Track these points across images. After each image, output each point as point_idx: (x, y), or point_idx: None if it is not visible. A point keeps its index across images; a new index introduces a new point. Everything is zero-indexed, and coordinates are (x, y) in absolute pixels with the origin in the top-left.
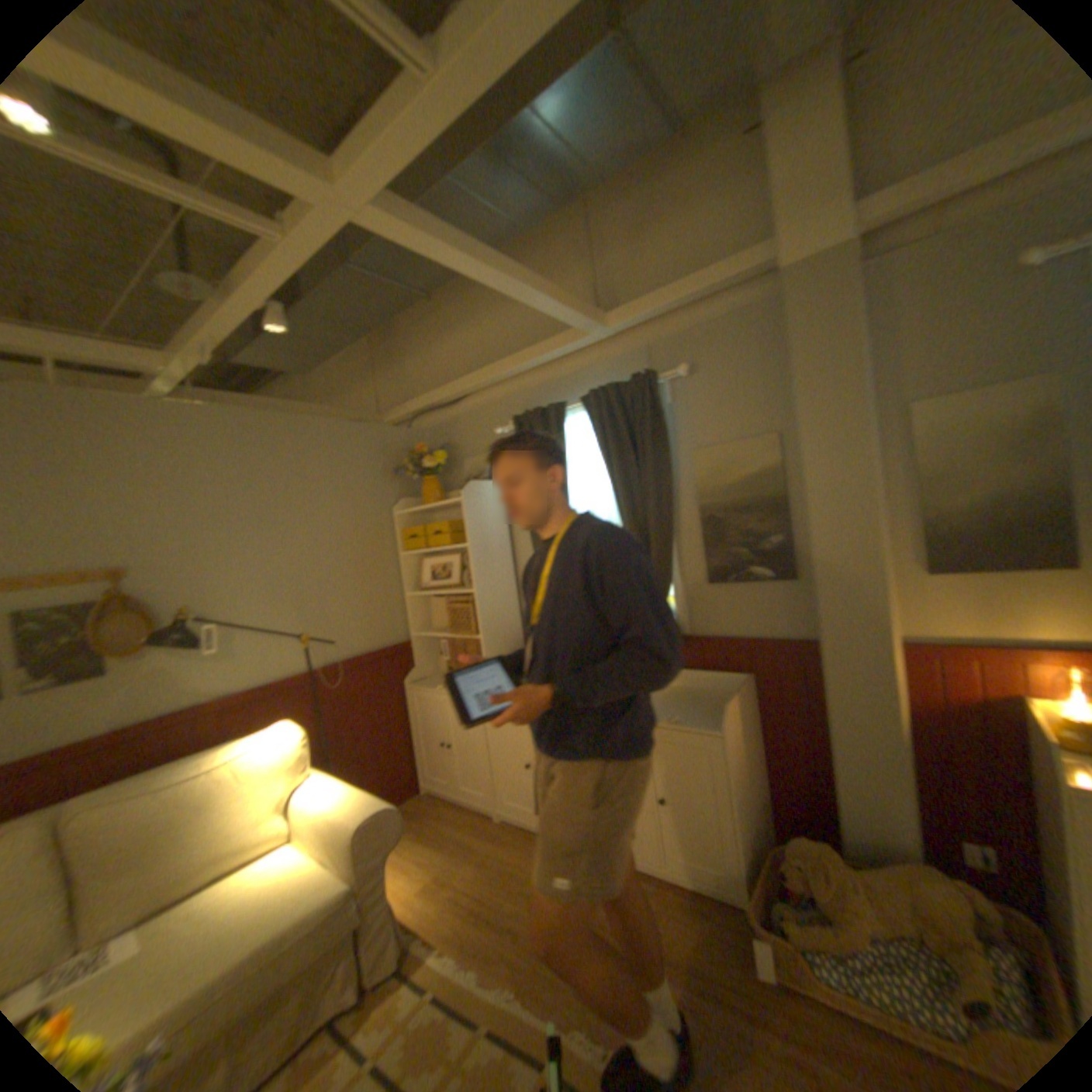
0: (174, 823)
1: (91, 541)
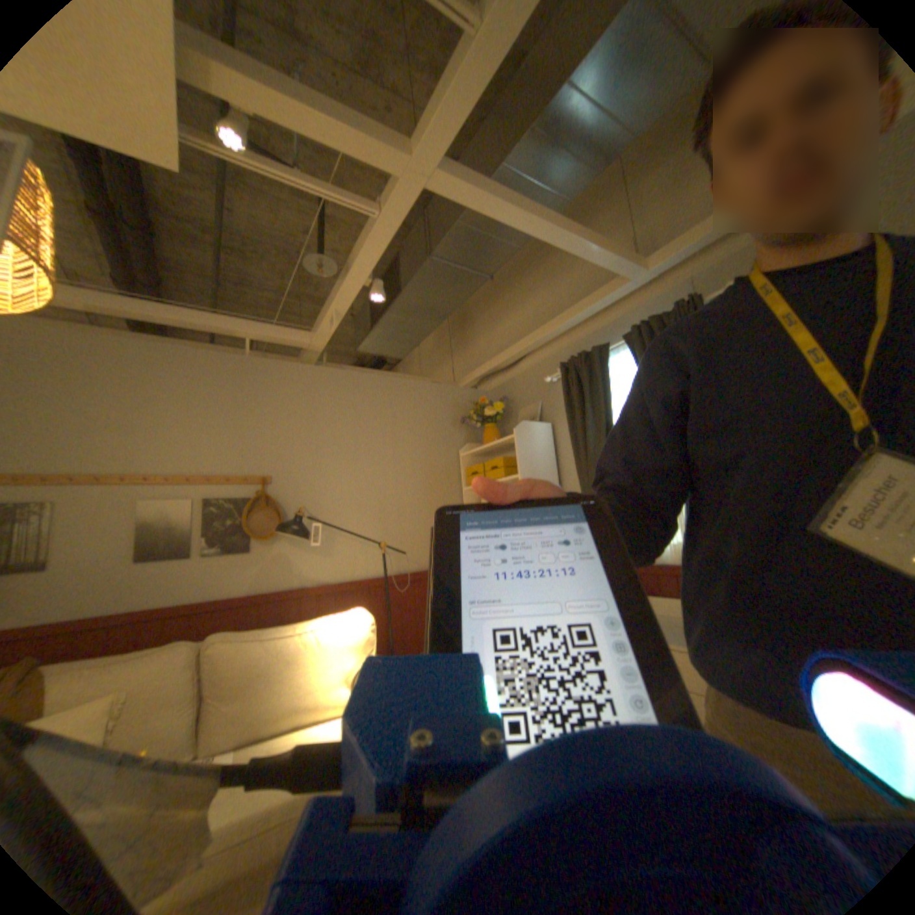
0: (271, 668)
1: (254, 456)
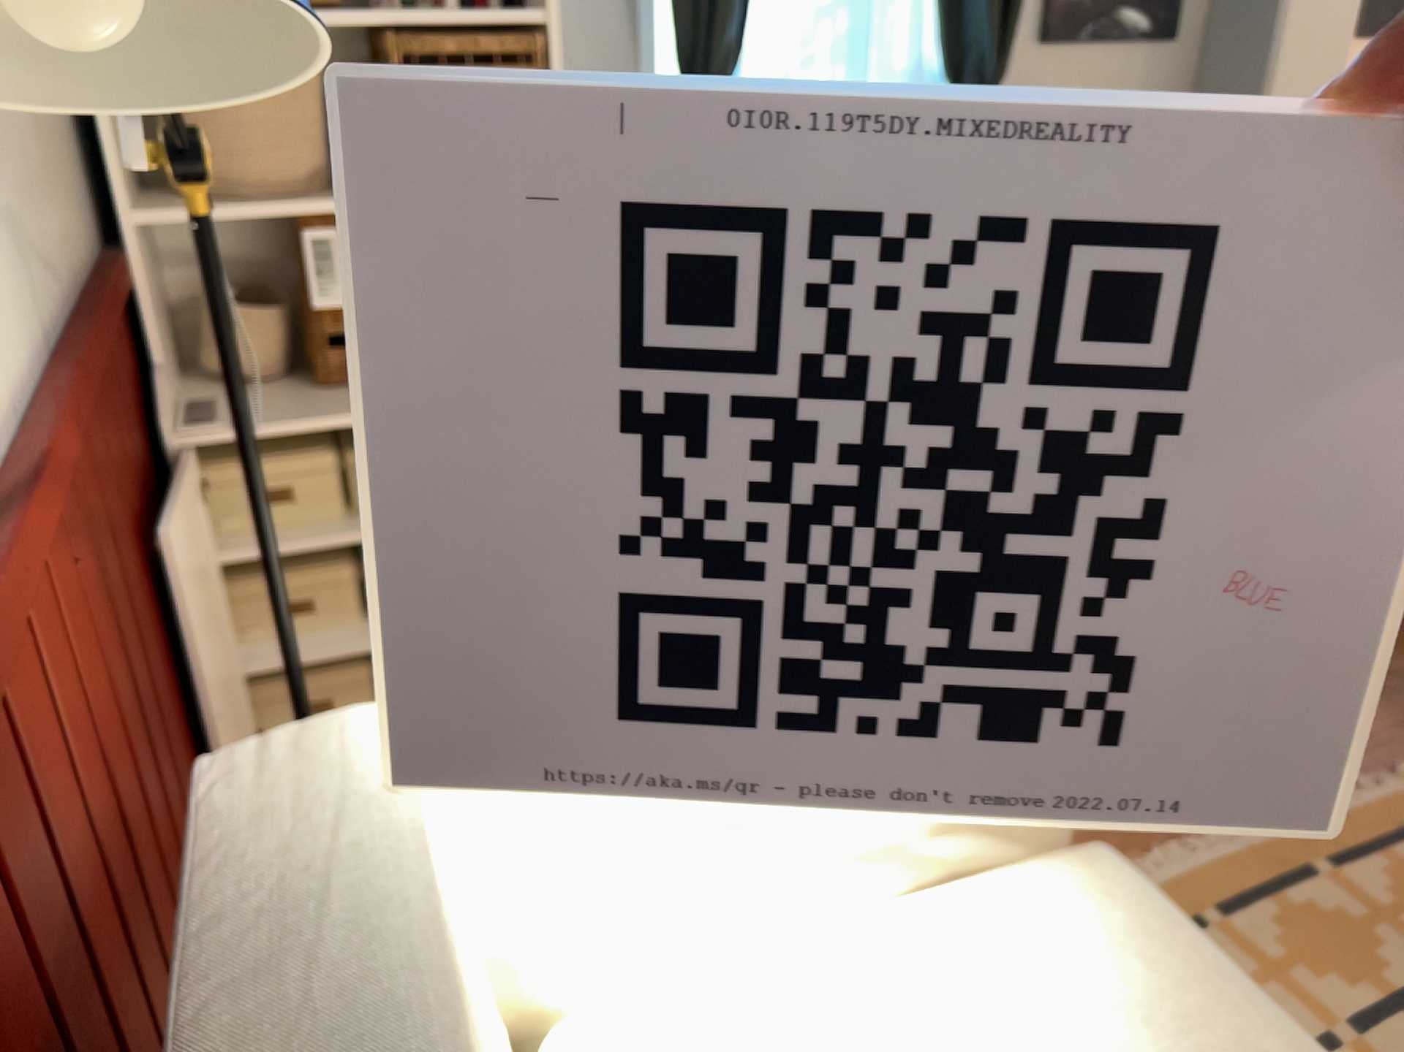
0: None
1: None
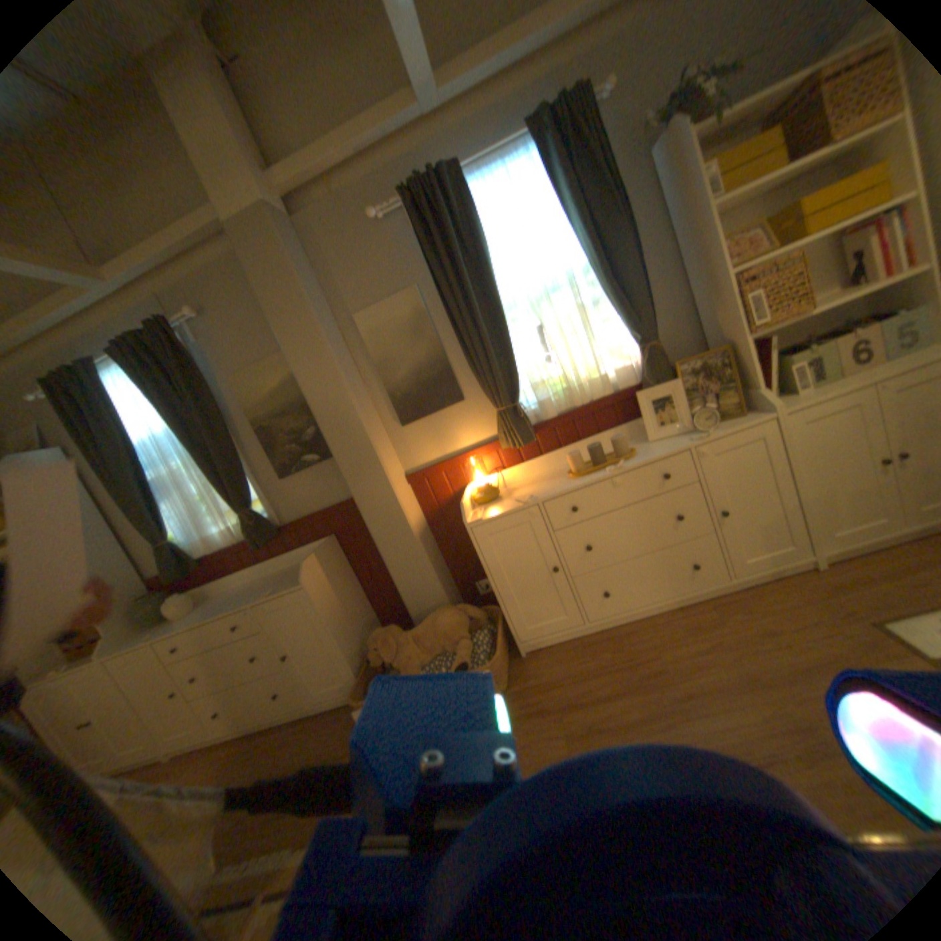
0: None
1: None
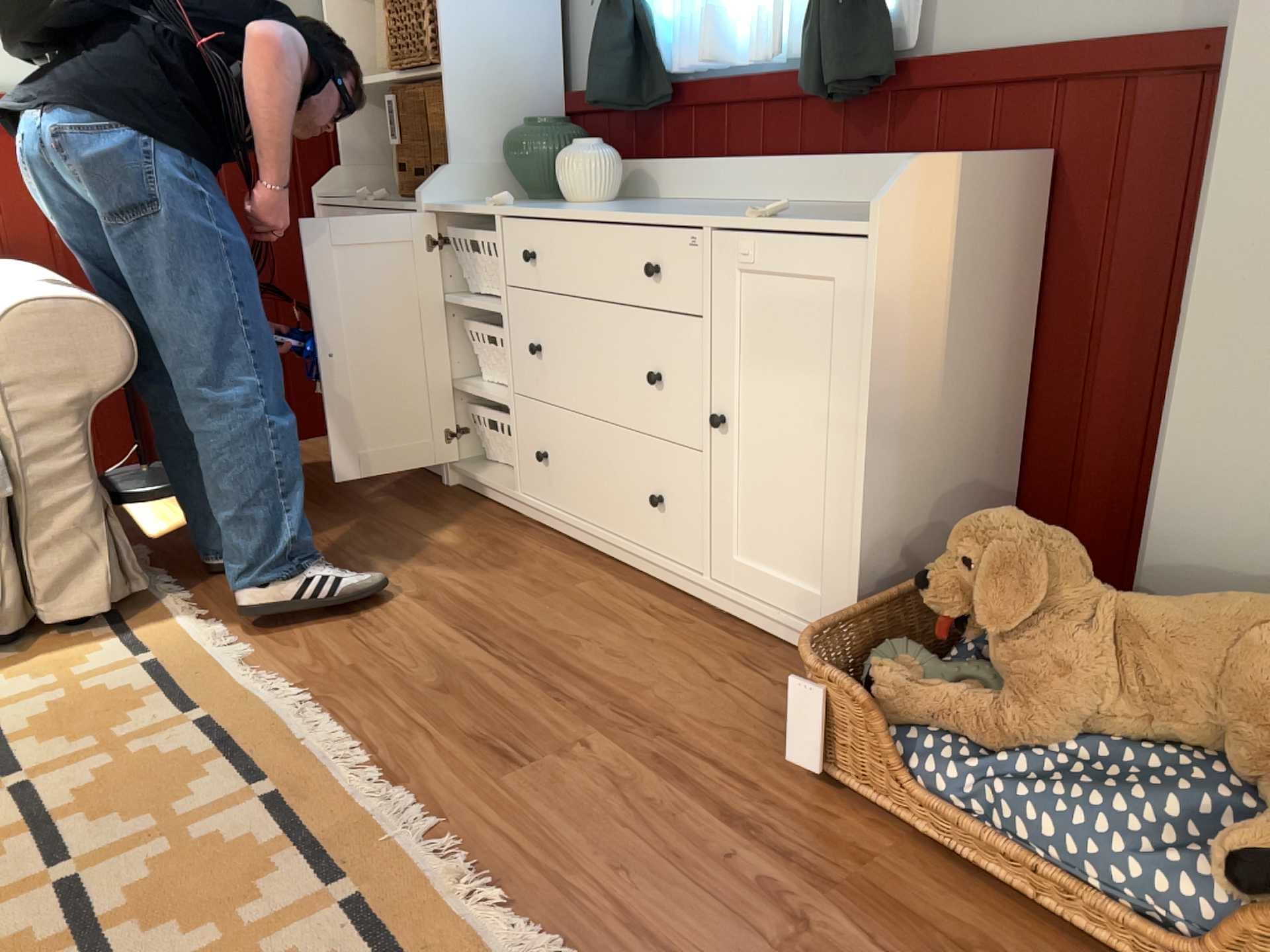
0: None
1: None
